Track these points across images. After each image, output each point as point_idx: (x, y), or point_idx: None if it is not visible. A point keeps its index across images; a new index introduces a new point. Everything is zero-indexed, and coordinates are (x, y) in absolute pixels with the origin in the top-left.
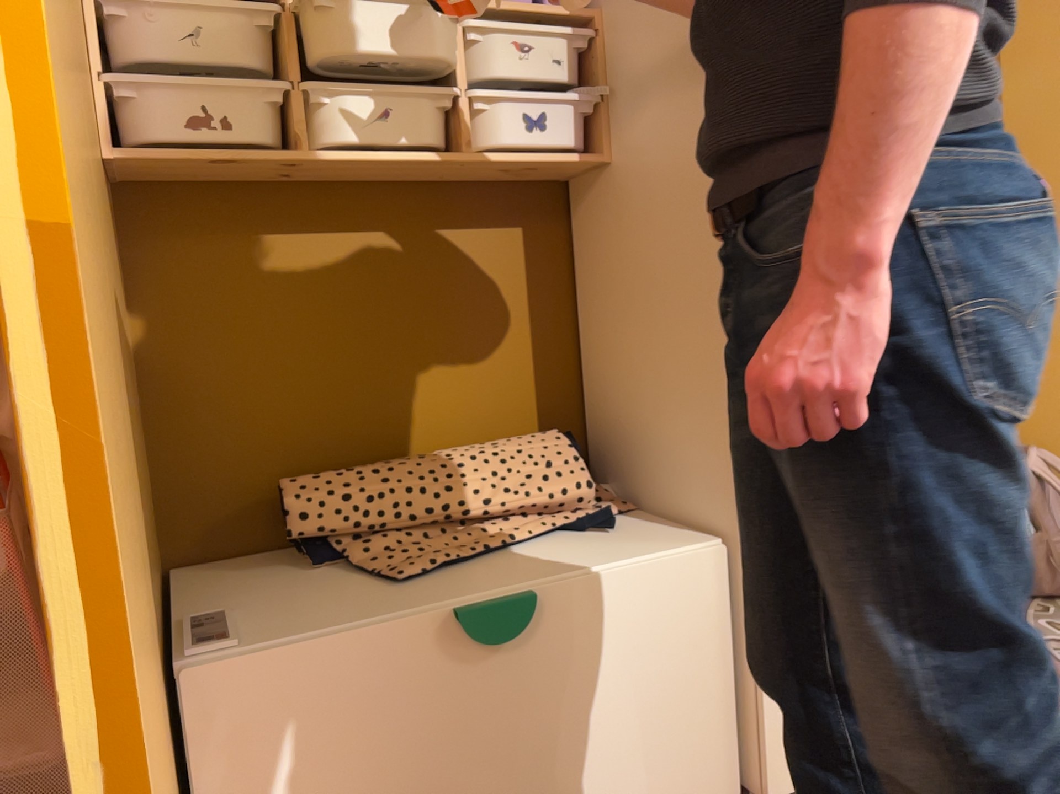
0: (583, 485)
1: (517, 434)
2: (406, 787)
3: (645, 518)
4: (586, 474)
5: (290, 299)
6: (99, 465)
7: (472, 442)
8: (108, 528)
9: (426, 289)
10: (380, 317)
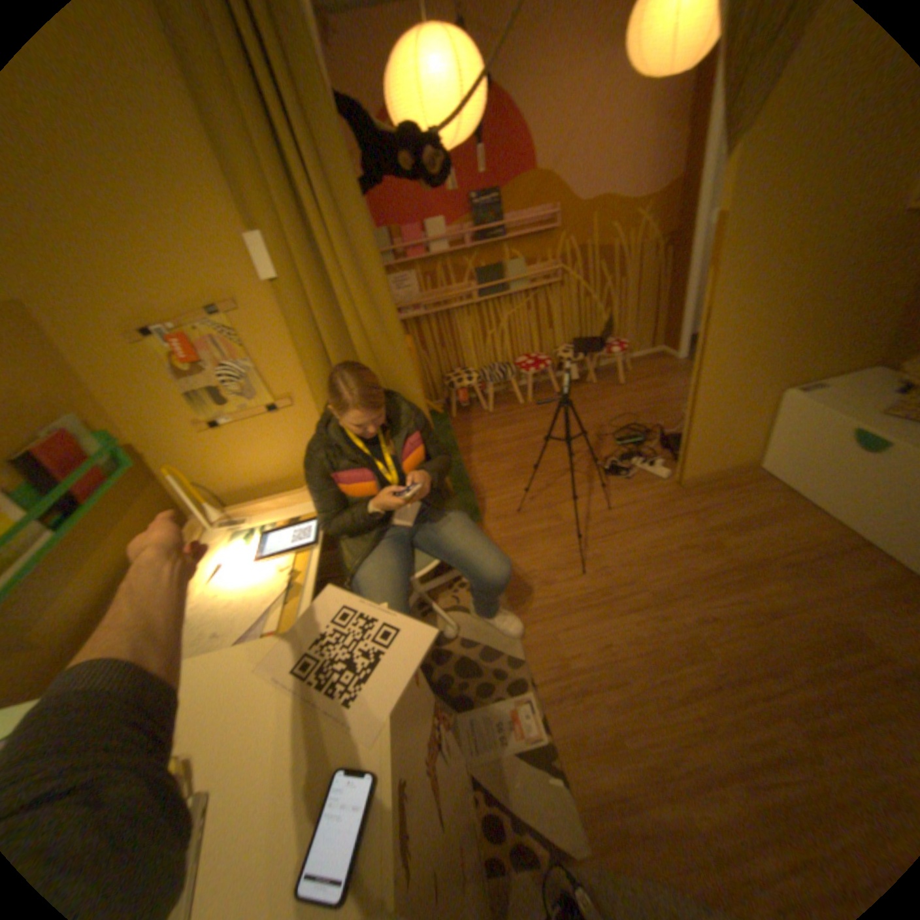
0: None
1: None
2: (819, 462)
3: None
4: None
5: None
6: (714, 343)
7: None
8: (713, 354)
9: None
10: None
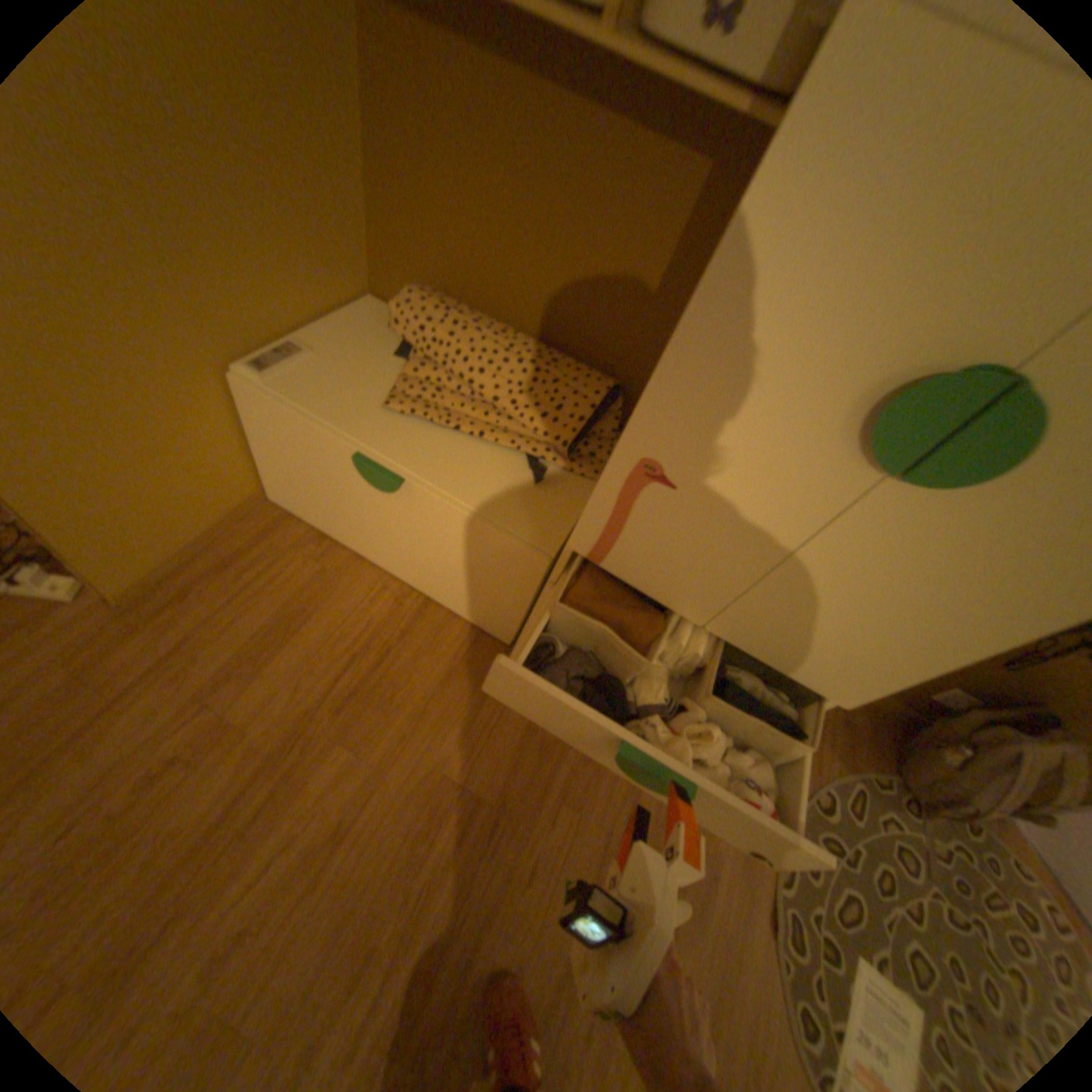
0: (560, 439)
1: (601, 363)
2: (335, 498)
3: (580, 494)
4: (570, 435)
5: (470, 128)
6: None
7: (565, 344)
8: None
9: (582, 184)
10: (534, 190)
